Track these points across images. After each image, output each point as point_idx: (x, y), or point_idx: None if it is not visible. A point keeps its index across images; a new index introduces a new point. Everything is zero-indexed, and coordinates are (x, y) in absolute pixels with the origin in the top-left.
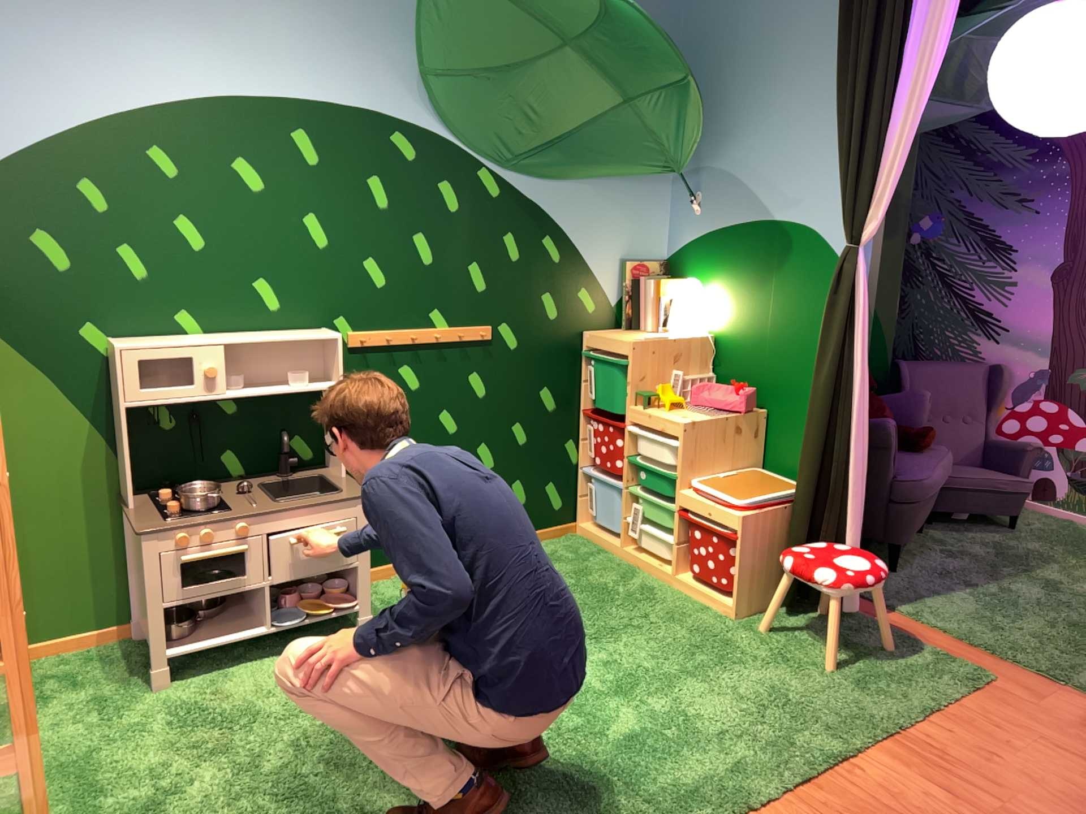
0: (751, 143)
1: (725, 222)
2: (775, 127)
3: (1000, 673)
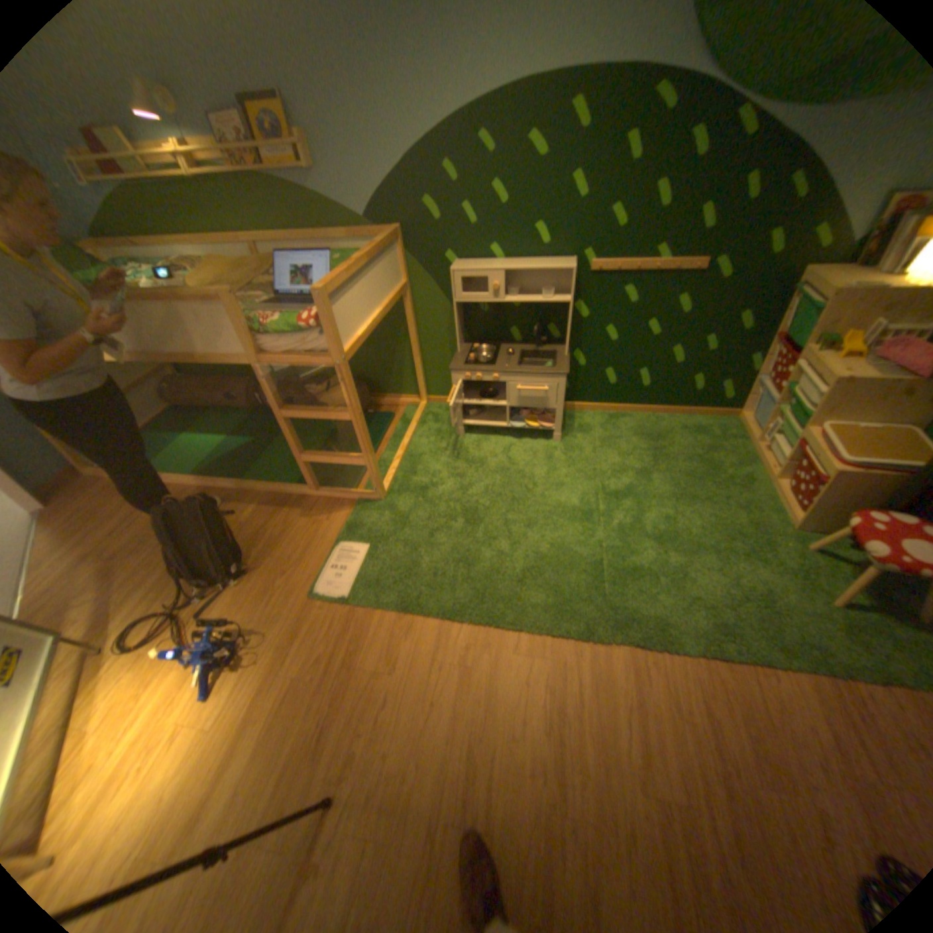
0: None
1: None
2: None
3: None
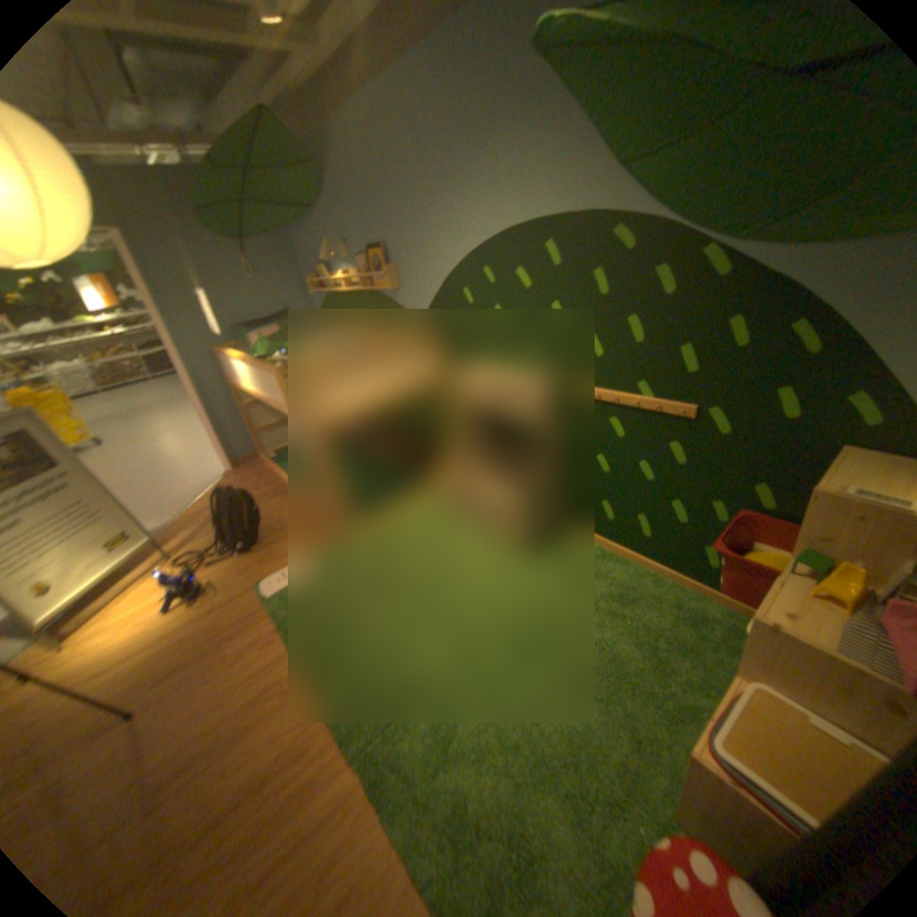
0: None
1: None
2: None
3: None
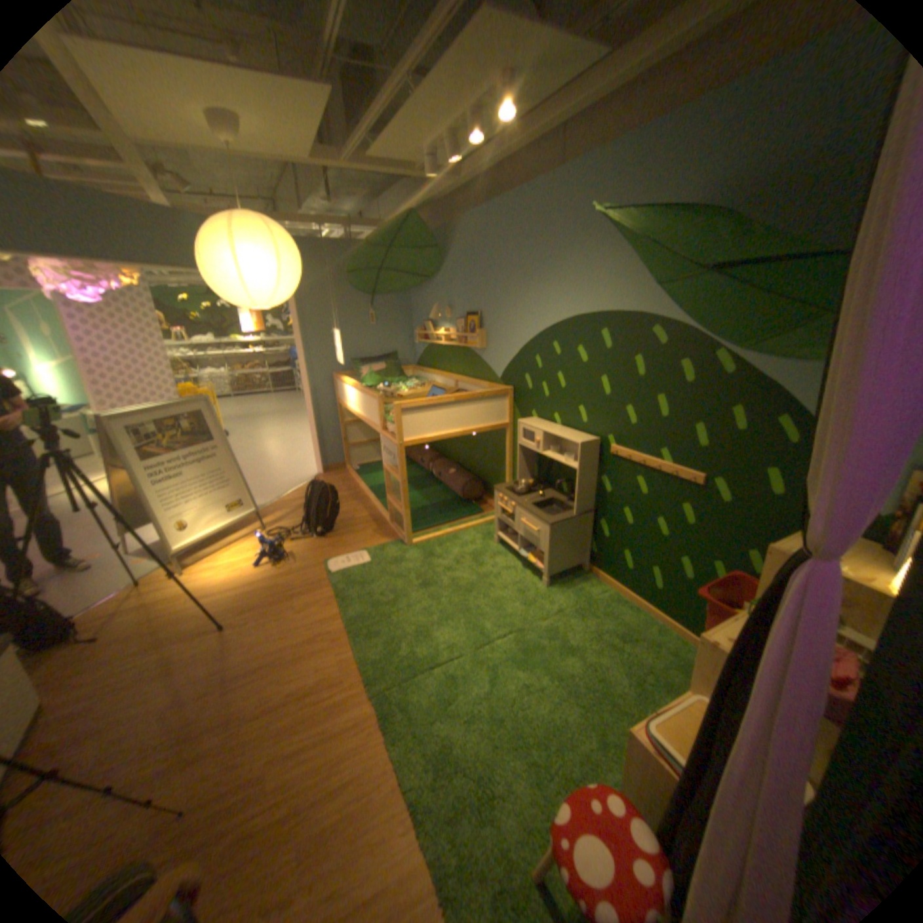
0: None
1: None
2: None
3: None
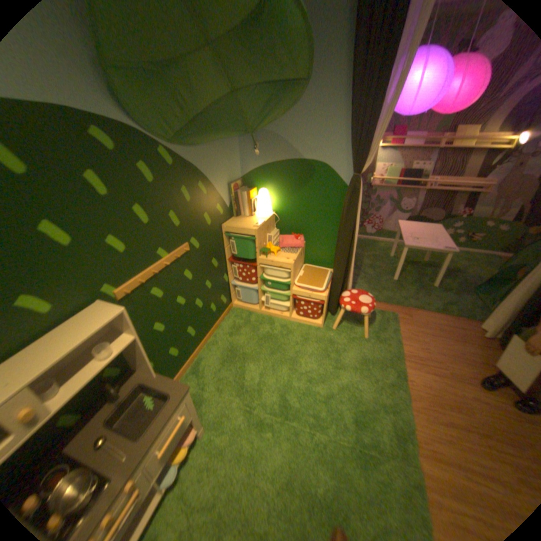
0: (287, 117)
1: (274, 160)
2: (302, 109)
3: (395, 311)
